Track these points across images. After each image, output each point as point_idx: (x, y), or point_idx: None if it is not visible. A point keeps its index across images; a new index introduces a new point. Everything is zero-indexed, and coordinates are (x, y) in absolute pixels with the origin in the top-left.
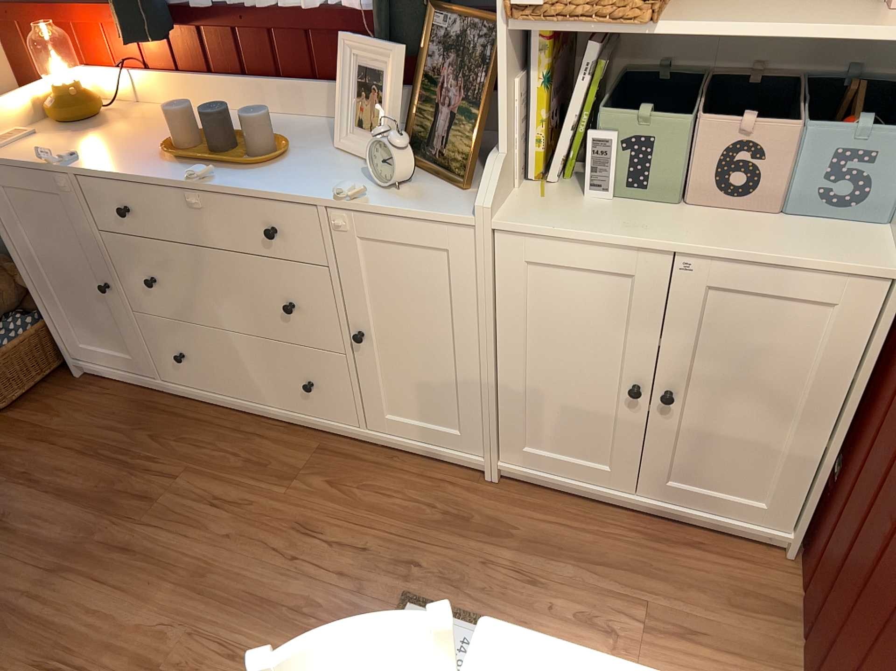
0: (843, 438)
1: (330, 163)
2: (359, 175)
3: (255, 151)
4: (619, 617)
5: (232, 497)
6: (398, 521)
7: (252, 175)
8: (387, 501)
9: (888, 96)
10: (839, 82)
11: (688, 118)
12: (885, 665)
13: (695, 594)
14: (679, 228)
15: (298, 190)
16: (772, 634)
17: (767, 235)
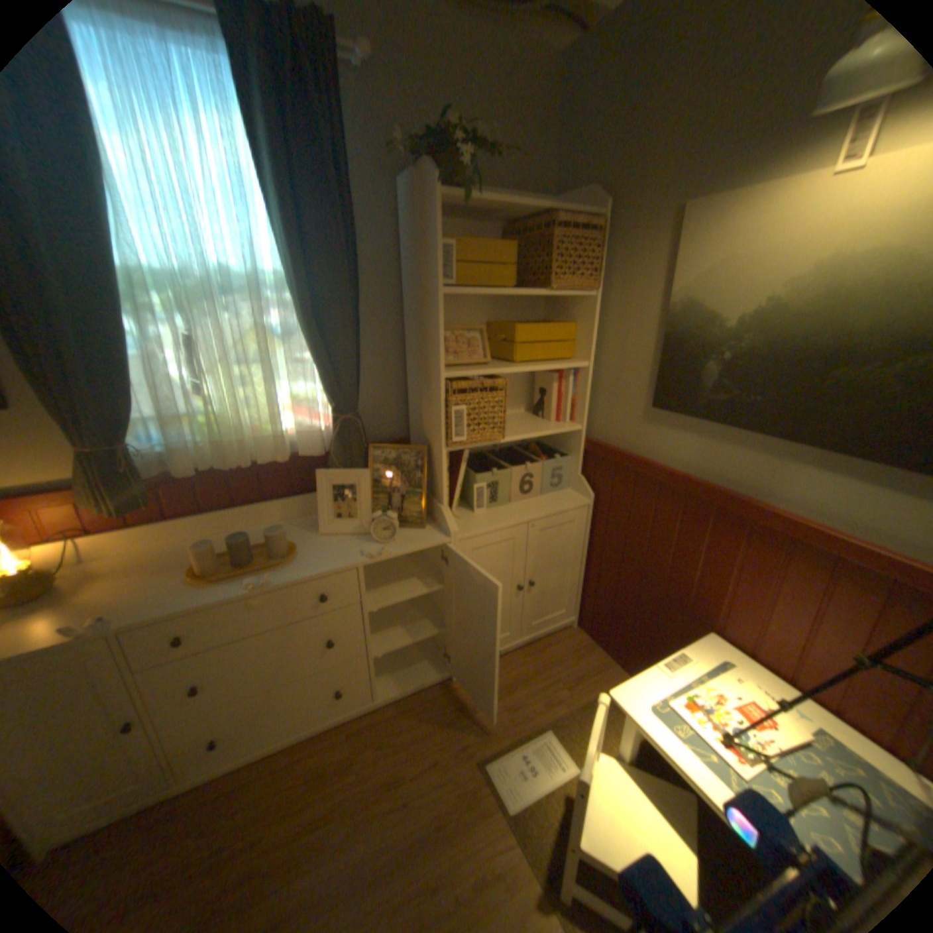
0: (587, 567)
1: (323, 543)
2: (353, 542)
3: (269, 553)
4: (561, 696)
5: (319, 820)
6: (436, 739)
7: (283, 568)
8: (419, 734)
9: (541, 444)
10: (524, 443)
11: (506, 467)
12: (681, 622)
13: (570, 665)
14: (520, 510)
15: (332, 563)
16: (601, 660)
17: (546, 502)
